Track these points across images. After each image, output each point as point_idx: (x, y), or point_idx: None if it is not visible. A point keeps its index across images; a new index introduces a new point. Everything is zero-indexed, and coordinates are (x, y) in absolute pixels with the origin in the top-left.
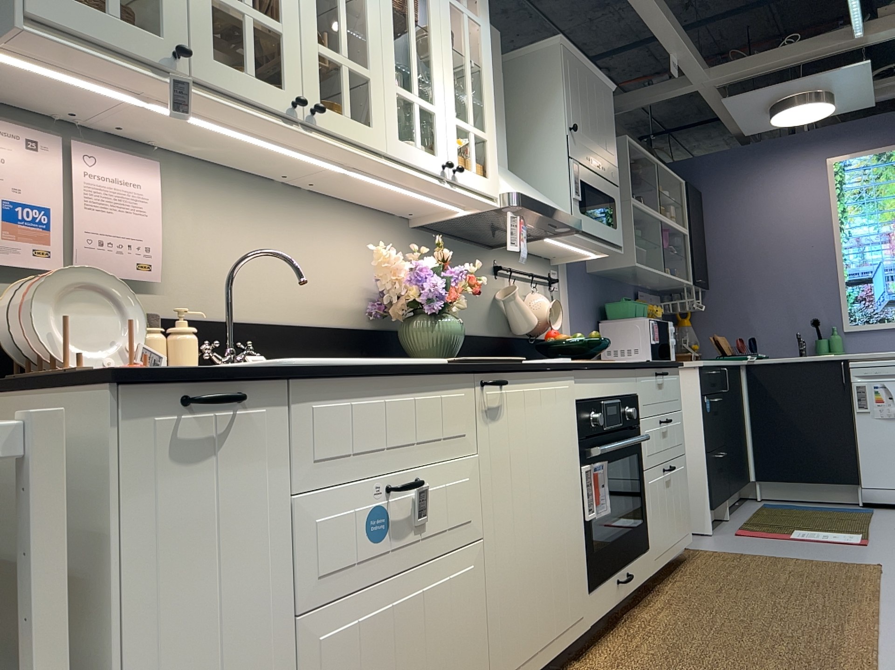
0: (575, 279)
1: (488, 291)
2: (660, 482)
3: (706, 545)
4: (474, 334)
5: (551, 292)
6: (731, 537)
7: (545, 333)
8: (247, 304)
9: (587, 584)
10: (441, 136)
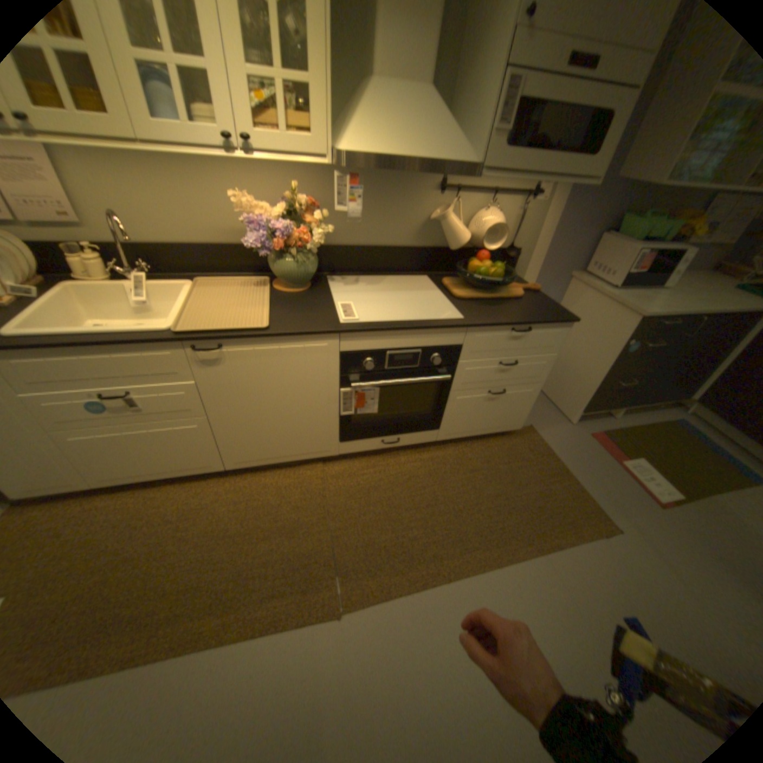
0: (583, 186)
1: (423, 207)
2: (476, 399)
3: (550, 432)
4: (394, 245)
5: (529, 202)
6: (582, 435)
7: (488, 248)
8: (155, 231)
9: (339, 439)
10: (221, 99)
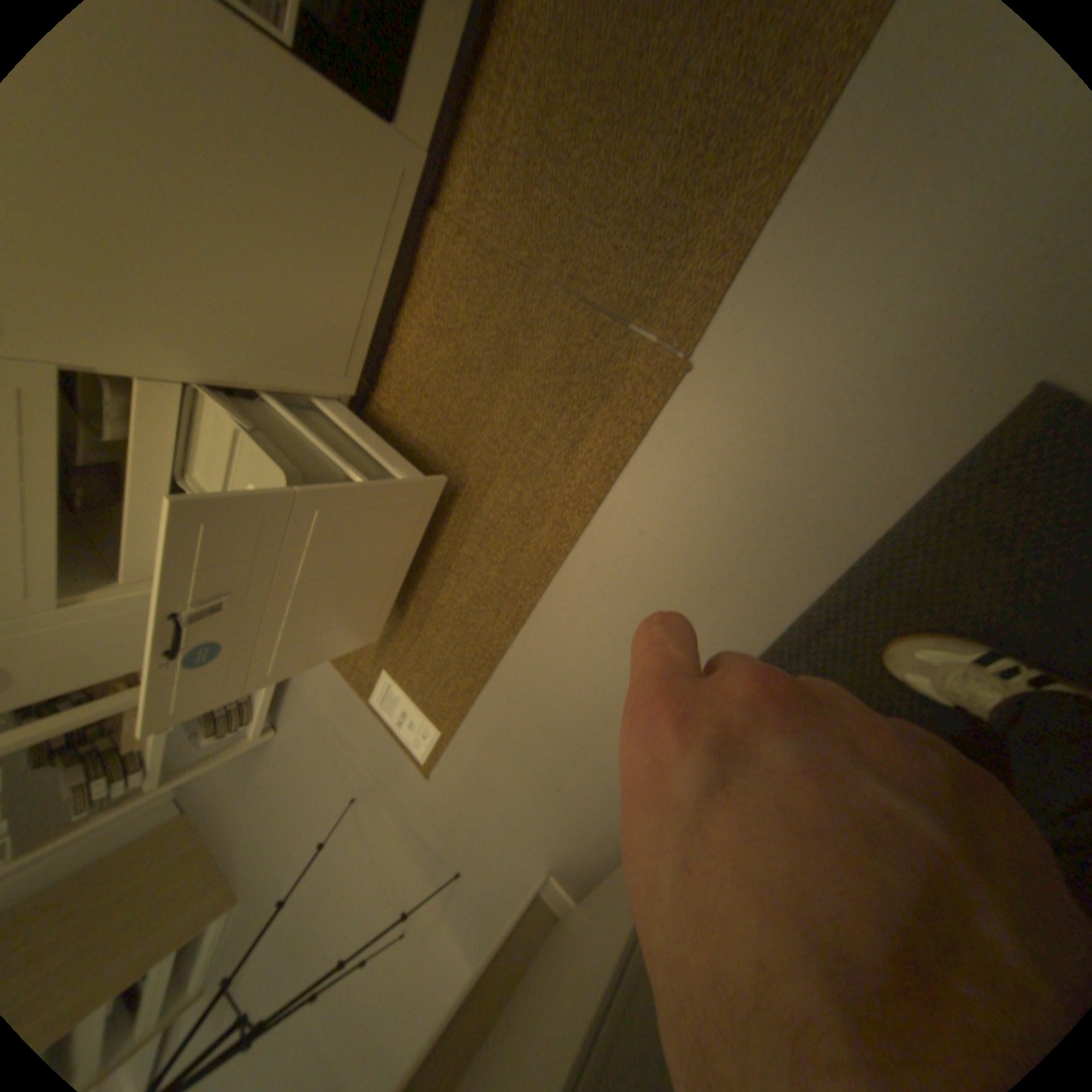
0: None
1: None
2: None
3: None
4: None
5: None
6: None
7: None
8: None
9: (381, 117)
10: None
